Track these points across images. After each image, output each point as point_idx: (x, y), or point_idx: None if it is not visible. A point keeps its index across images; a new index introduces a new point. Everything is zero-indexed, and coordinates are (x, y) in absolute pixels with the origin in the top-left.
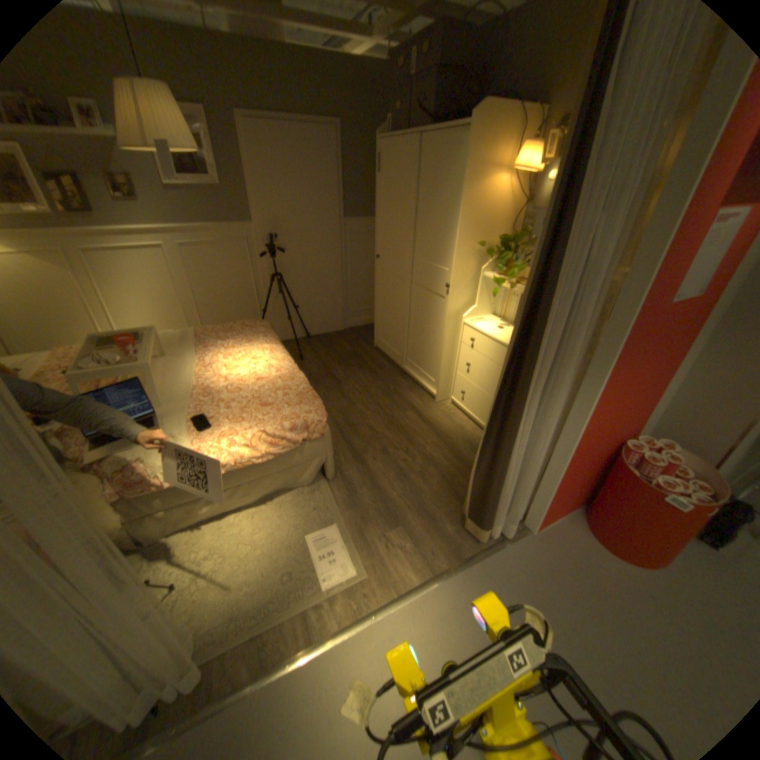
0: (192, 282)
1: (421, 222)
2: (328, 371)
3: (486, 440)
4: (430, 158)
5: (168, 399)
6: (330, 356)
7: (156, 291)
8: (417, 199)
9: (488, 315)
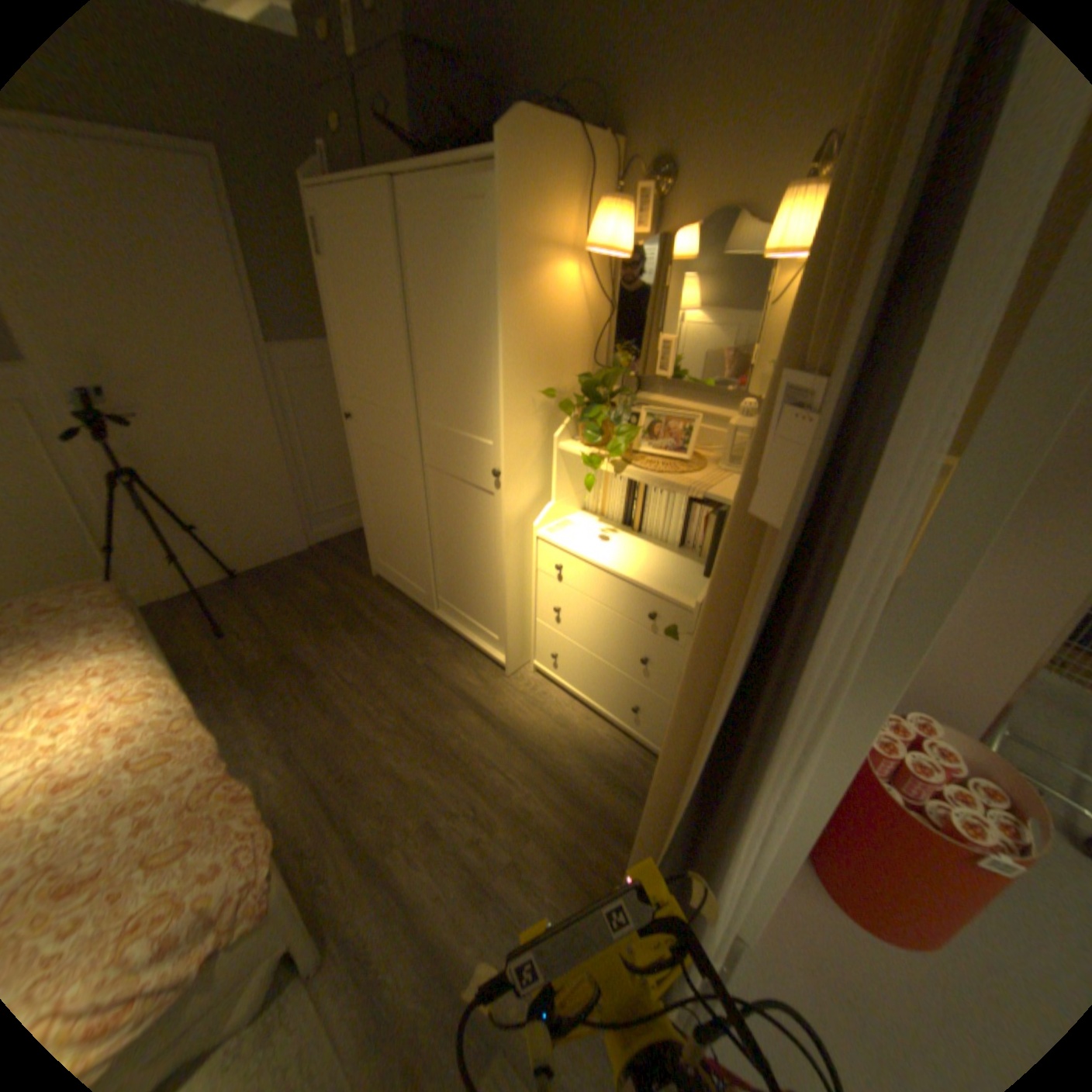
0: None
1: (423, 353)
2: (284, 652)
3: (663, 857)
4: (421, 227)
5: None
6: (286, 613)
7: None
8: (409, 308)
9: (575, 513)
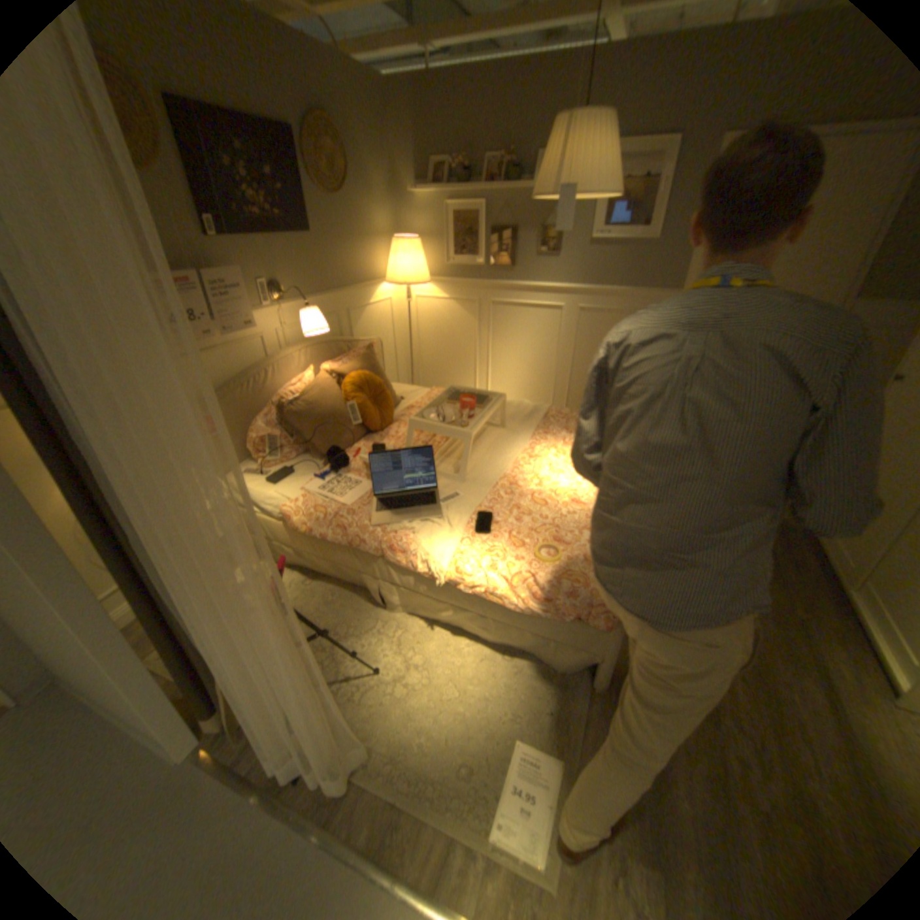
0: (577, 353)
1: None
2: None
3: None
4: None
5: (473, 478)
6: None
7: (537, 355)
8: None
9: None
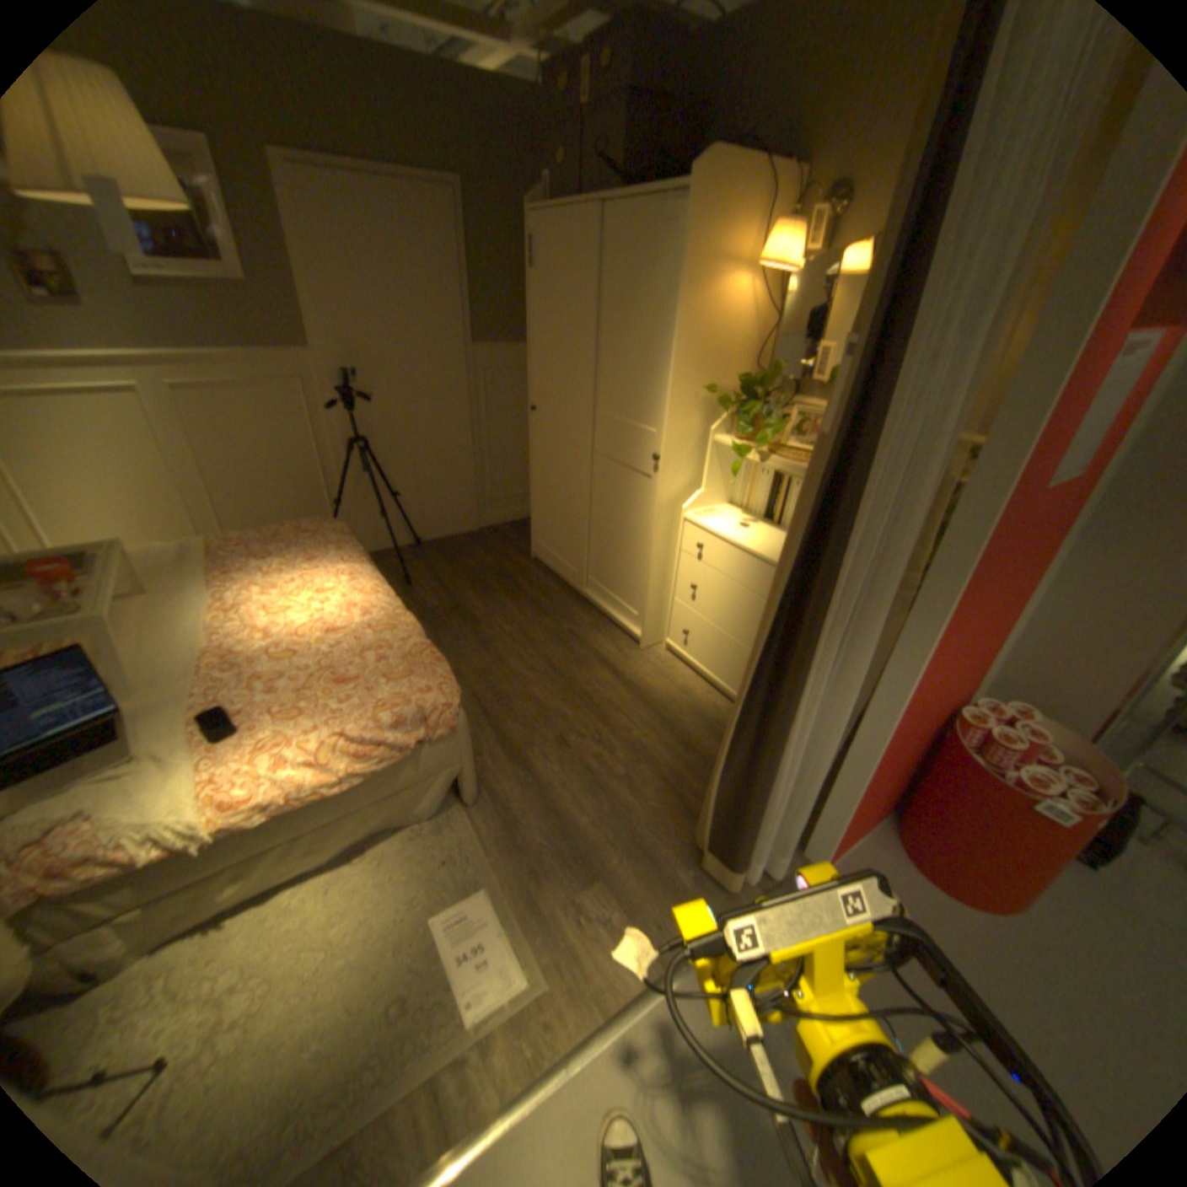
0: (201, 453)
1: (607, 352)
2: (456, 603)
3: (747, 728)
4: (620, 244)
5: (149, 679)
6: (459, 576)
7: (130, 471)
8: (600, 313)
9: (722, 505)
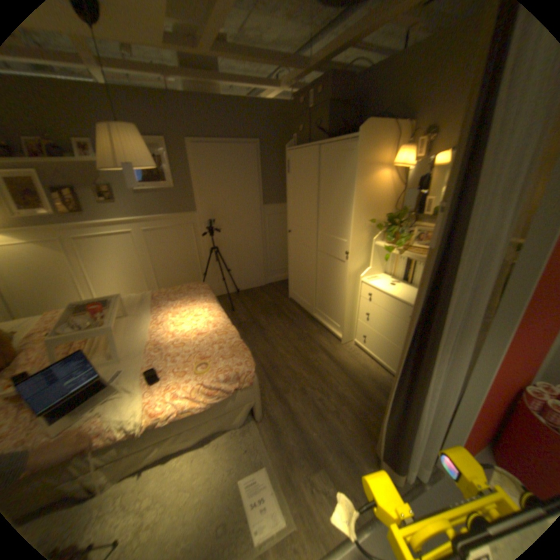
0: (153, 255)
1: (323, 206)
2: (254, 319)
3: (399, 393)
4: (328, 161)
5: (126, 354)
6: (256, 306)
7: (127, 263)
8: (320, 190)
9: (381, 273)
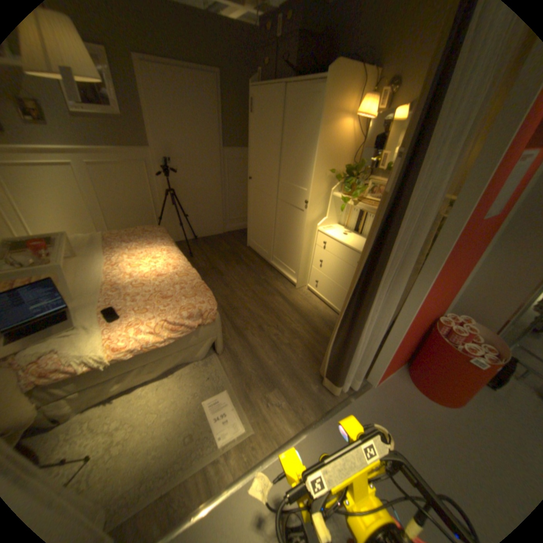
0: (99, 194)
1: (285, 153)
2: (213, 266)
3: (344, 322)
4: (293, 103)
5: (80, 294)
6: (214, 253)
7: (67, 201)
8: (283, 135)
9: (335, 224)
